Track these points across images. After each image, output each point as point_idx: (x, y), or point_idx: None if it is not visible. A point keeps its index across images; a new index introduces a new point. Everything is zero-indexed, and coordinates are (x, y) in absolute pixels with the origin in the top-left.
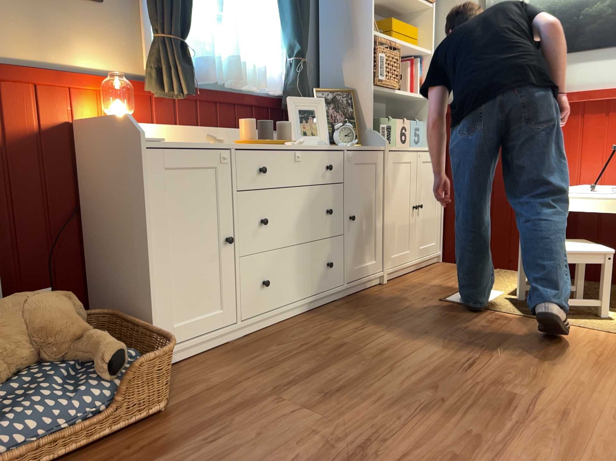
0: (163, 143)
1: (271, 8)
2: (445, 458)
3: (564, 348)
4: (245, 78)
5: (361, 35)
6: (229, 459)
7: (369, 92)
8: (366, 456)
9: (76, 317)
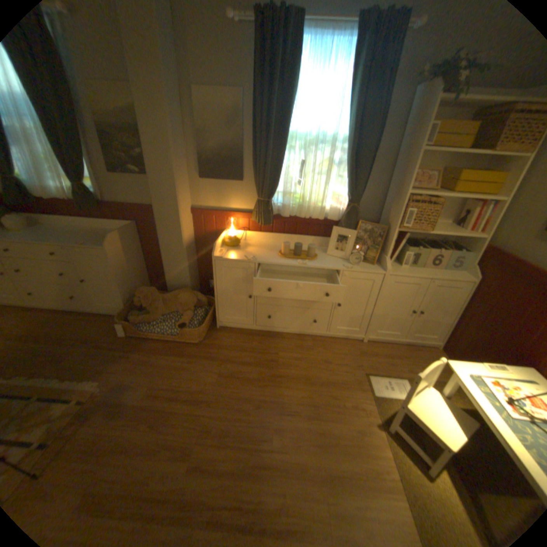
0: (227, 256)
1: (343, 170)
2: (207, 429)
3: (348, 457)
4: (315, 211)
5: (403, 192)
6: (183, 372)
7: (394, 233)
8: (199, 405)
9: (192, 303)
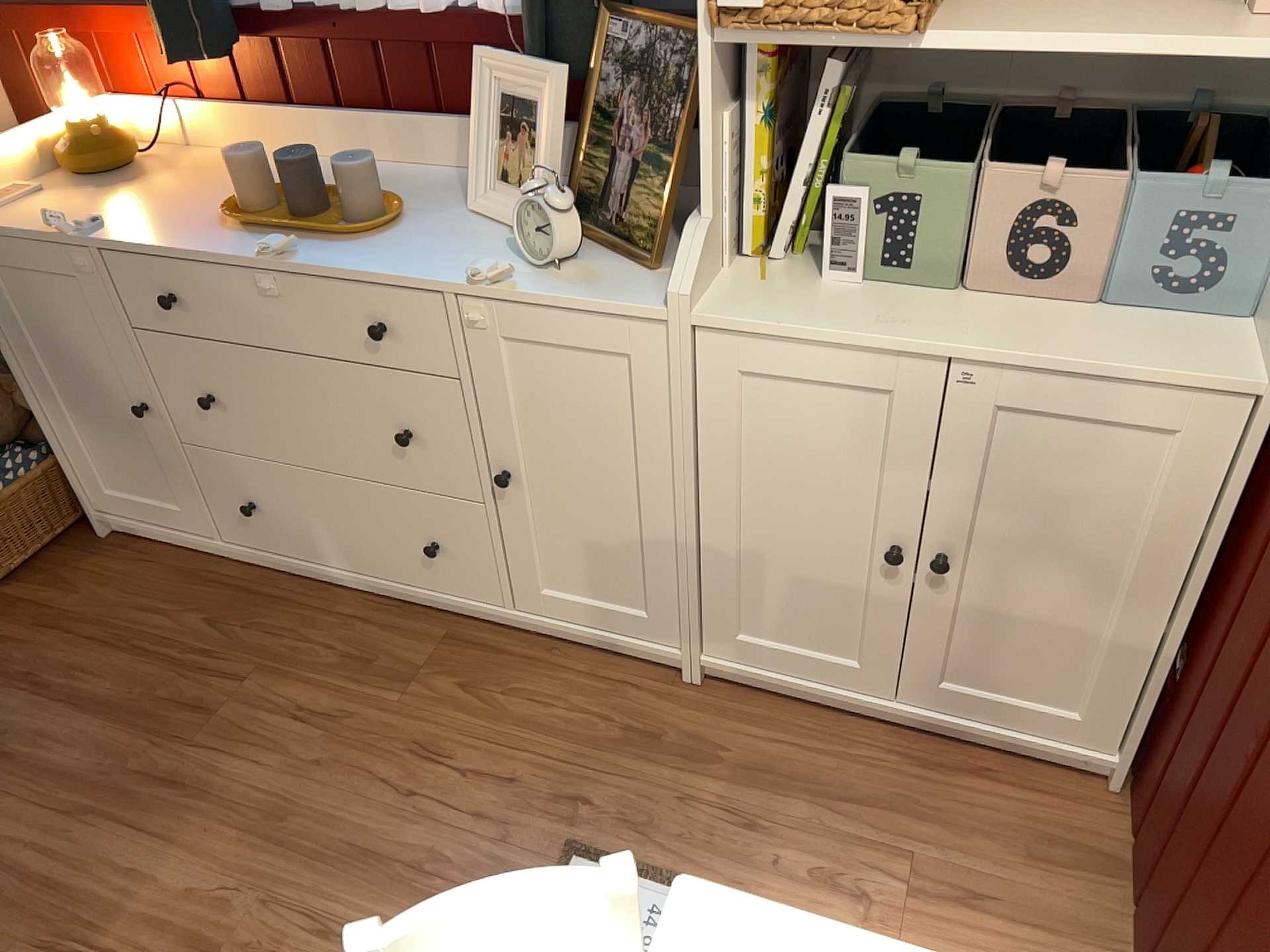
0: (6, 215)
1: None
2: None
3: None
4: None
5: None
6: None
7: (707, 59)
8: None
9: None
